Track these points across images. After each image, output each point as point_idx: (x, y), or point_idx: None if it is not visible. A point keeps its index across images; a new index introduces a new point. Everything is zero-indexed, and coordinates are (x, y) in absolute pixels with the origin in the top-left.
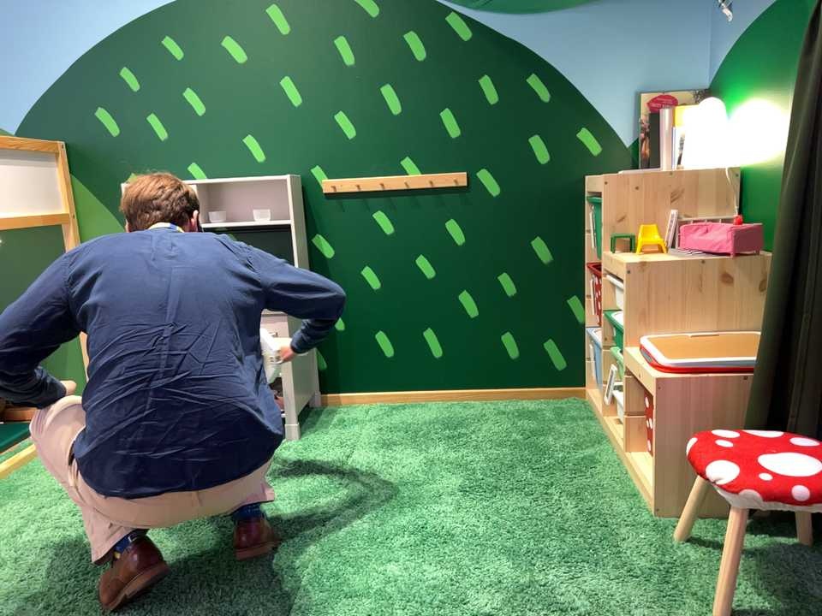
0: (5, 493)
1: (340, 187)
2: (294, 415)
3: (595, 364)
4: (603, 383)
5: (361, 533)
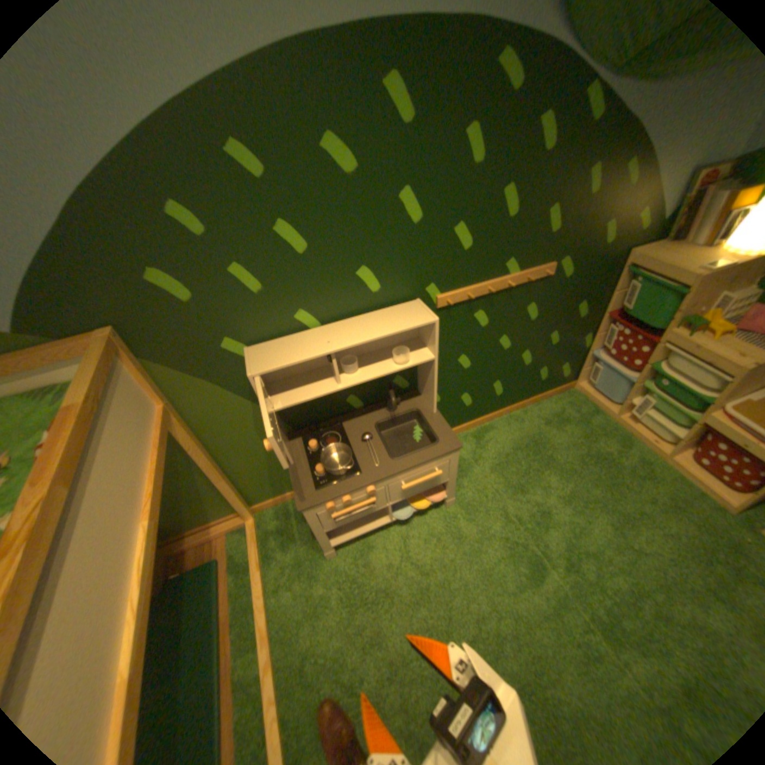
0: (297, 681)
1: (454, 301)
2: (454, 494)
3: (607, 381)
4: (617, 395)
5: (610, 608)
